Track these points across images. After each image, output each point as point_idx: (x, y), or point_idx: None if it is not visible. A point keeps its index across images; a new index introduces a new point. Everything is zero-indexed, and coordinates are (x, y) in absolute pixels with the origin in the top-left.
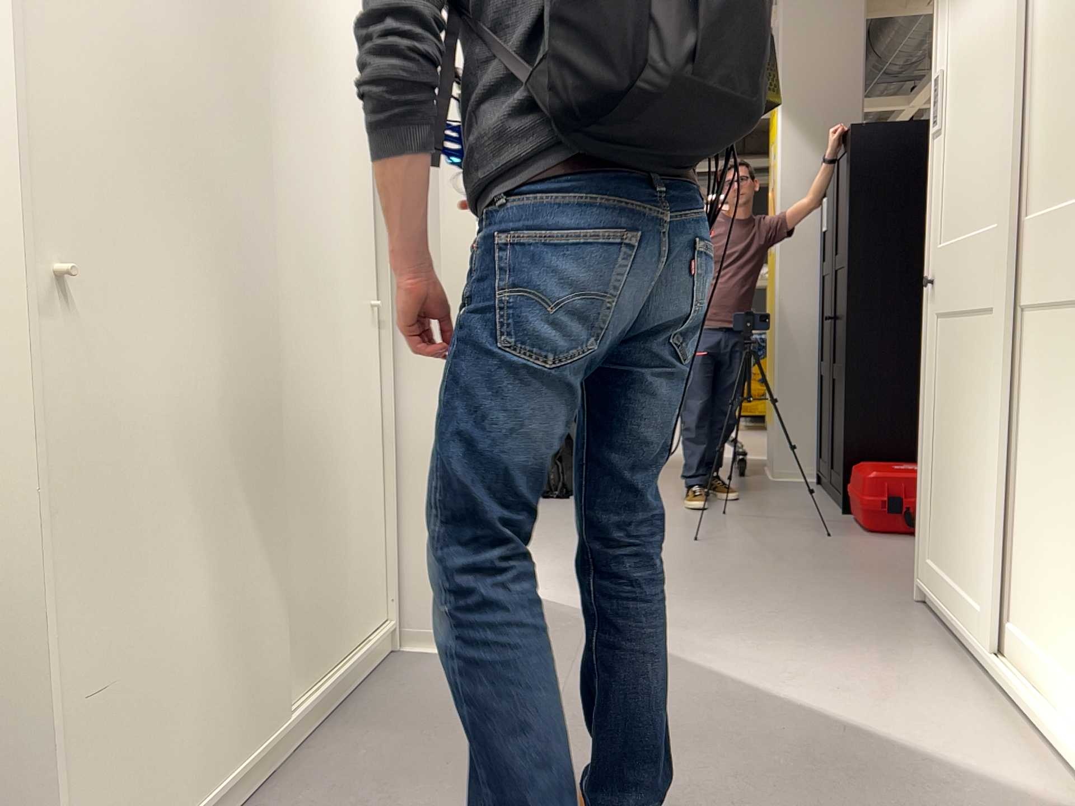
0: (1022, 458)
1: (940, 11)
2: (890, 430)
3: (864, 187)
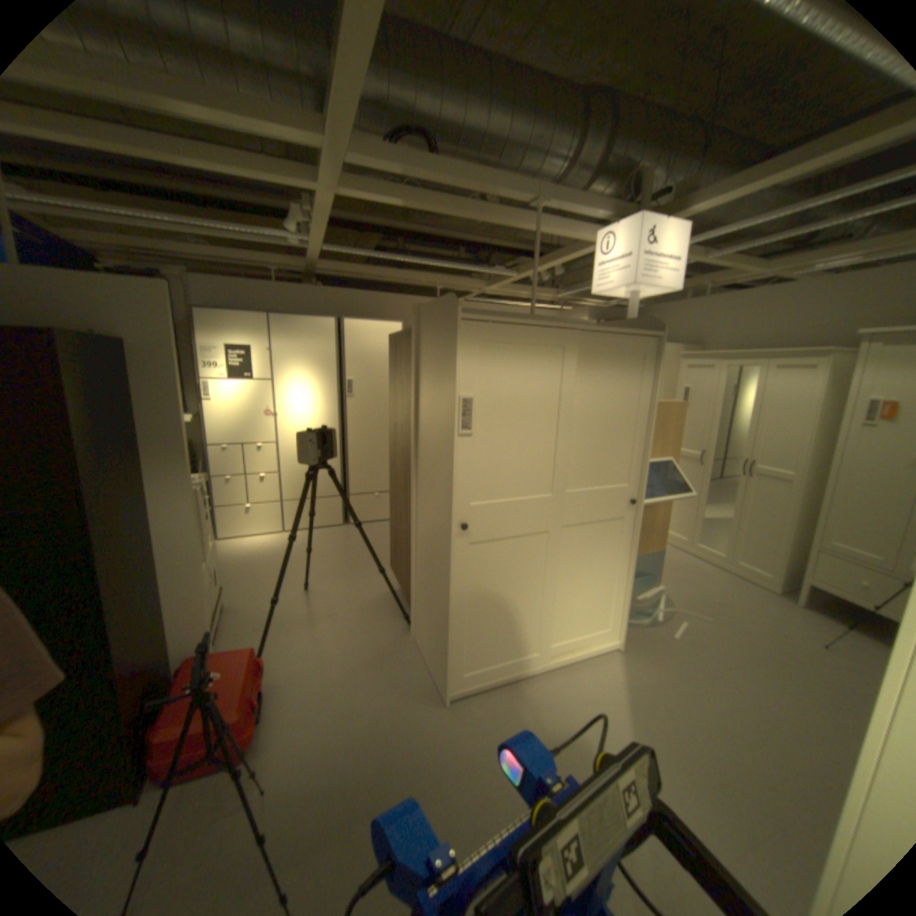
0: (565, 582)
1: (475, 355)
2: (144, 679)
3: (83, 419)
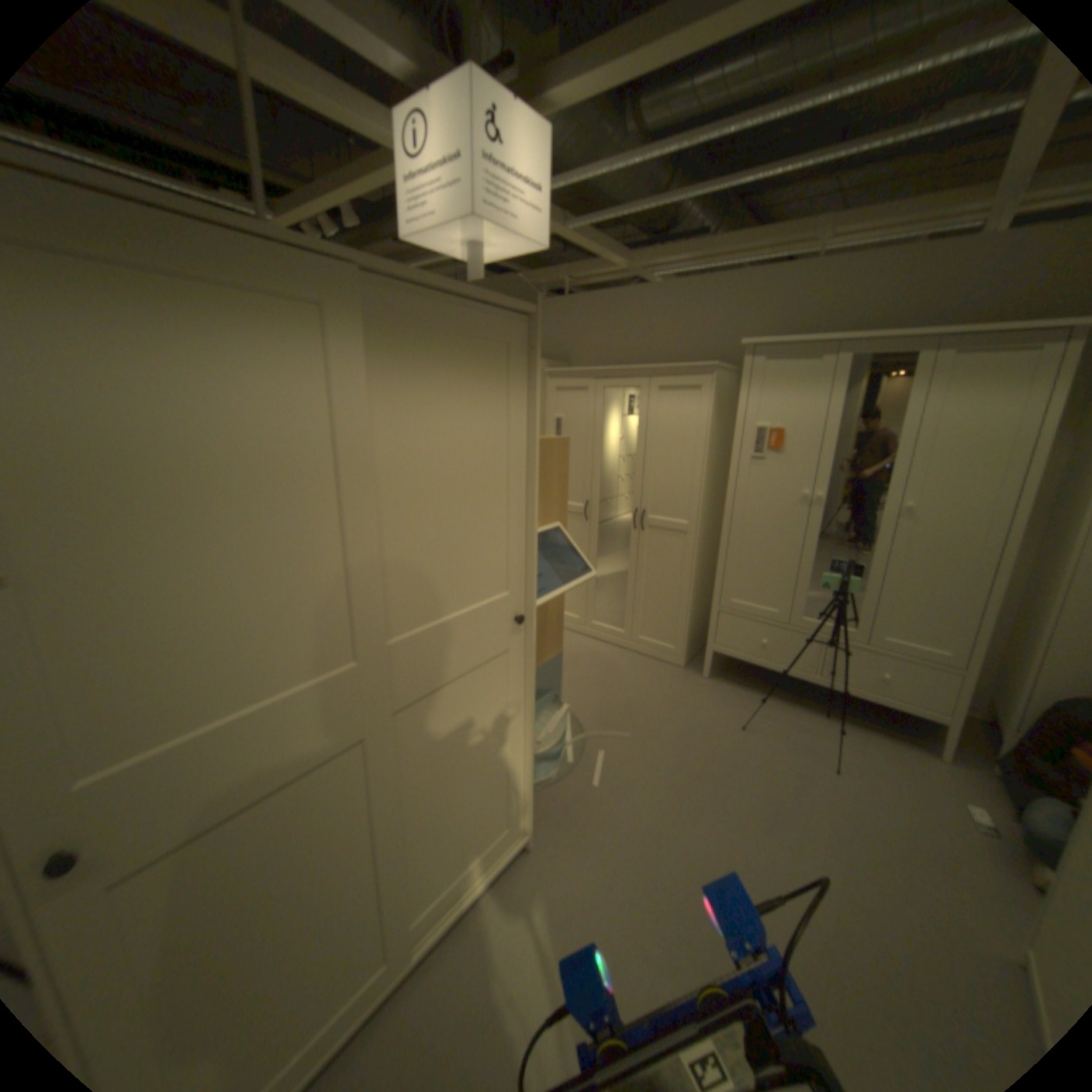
0: (417, 804)
1: None
2: None
3: None
